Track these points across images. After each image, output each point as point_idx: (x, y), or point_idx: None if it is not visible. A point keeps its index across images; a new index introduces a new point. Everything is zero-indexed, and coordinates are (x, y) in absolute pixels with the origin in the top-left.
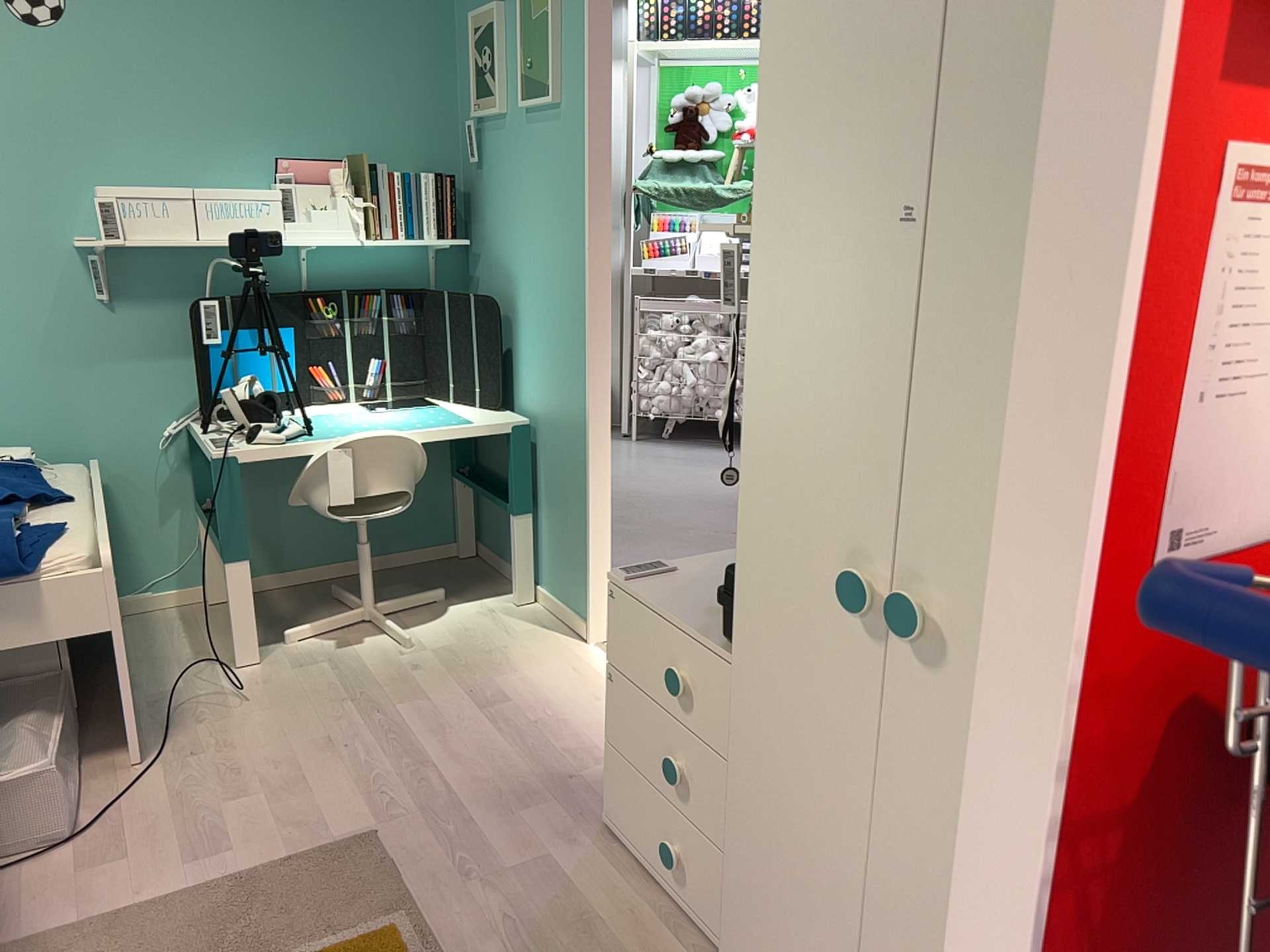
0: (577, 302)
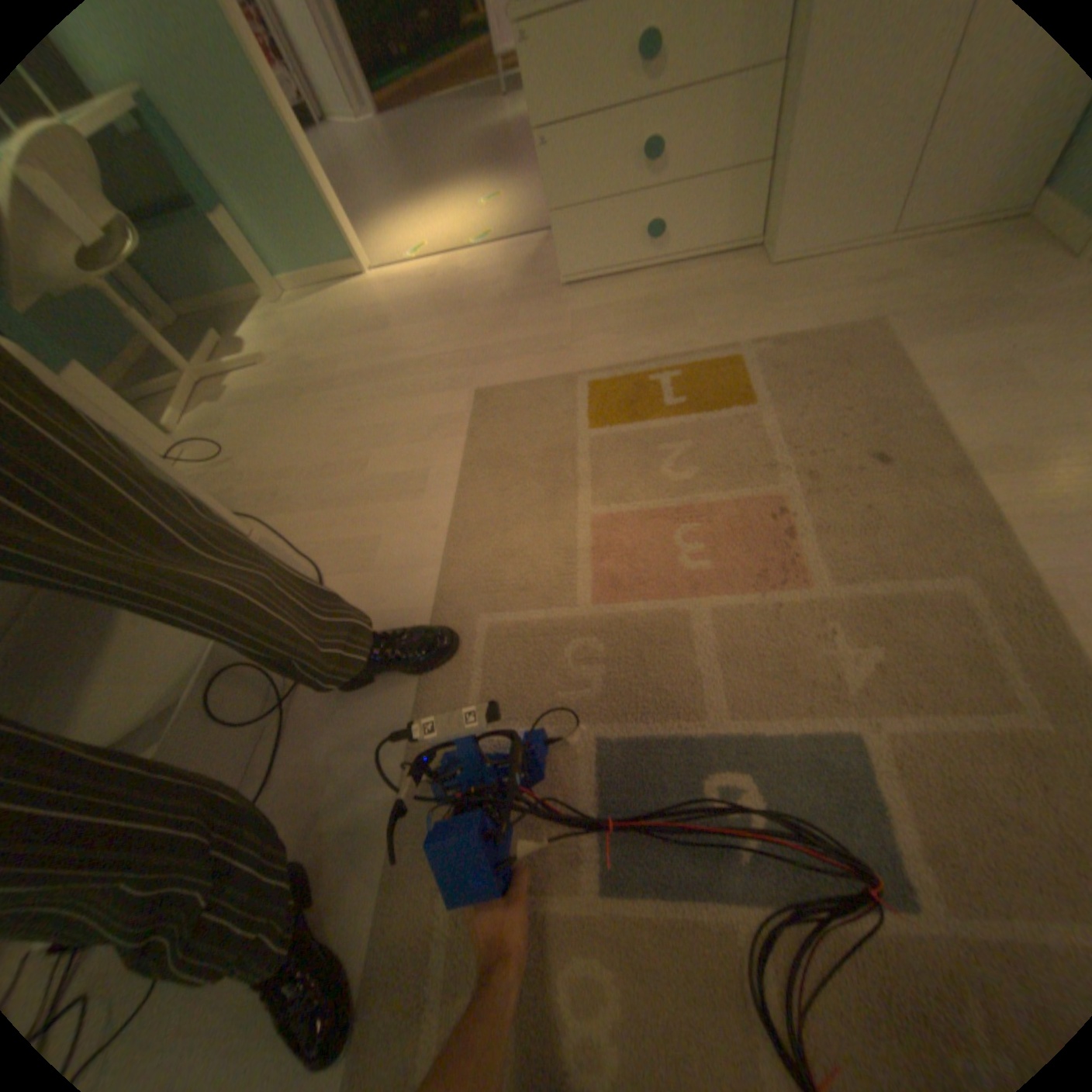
0: None
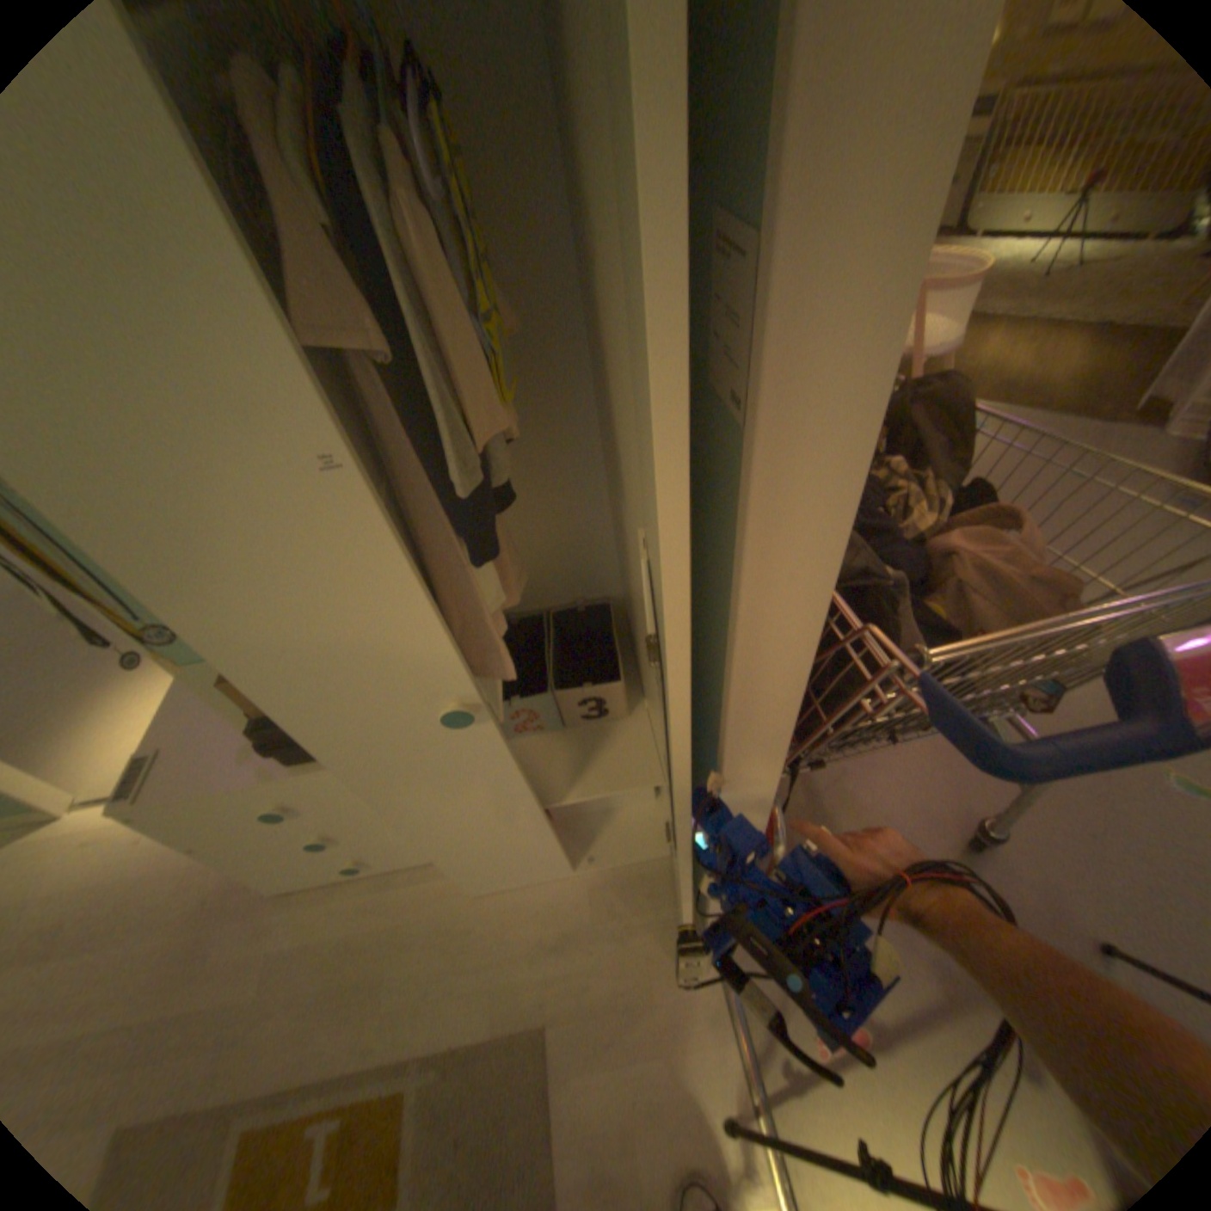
0: None
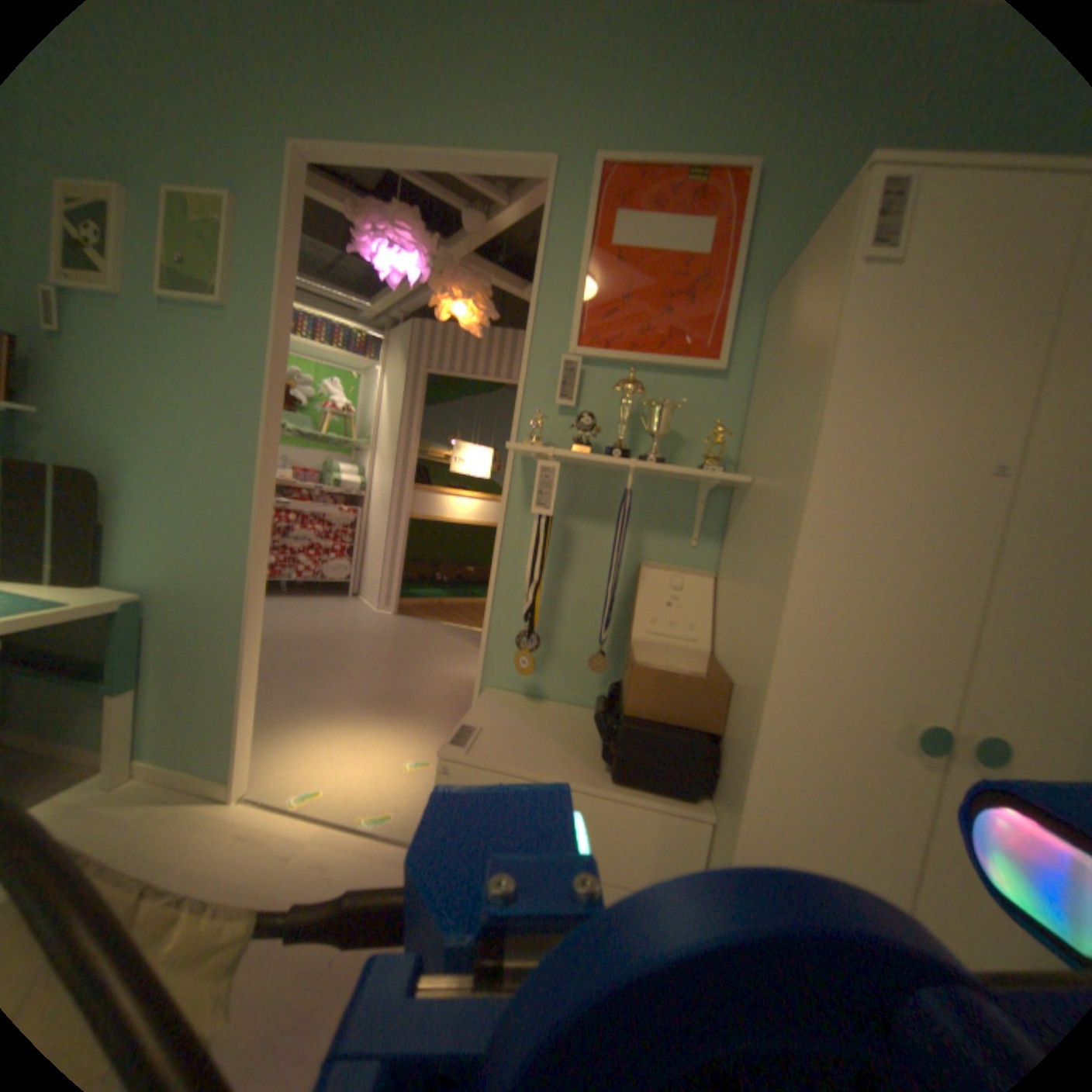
0: (240, 491)
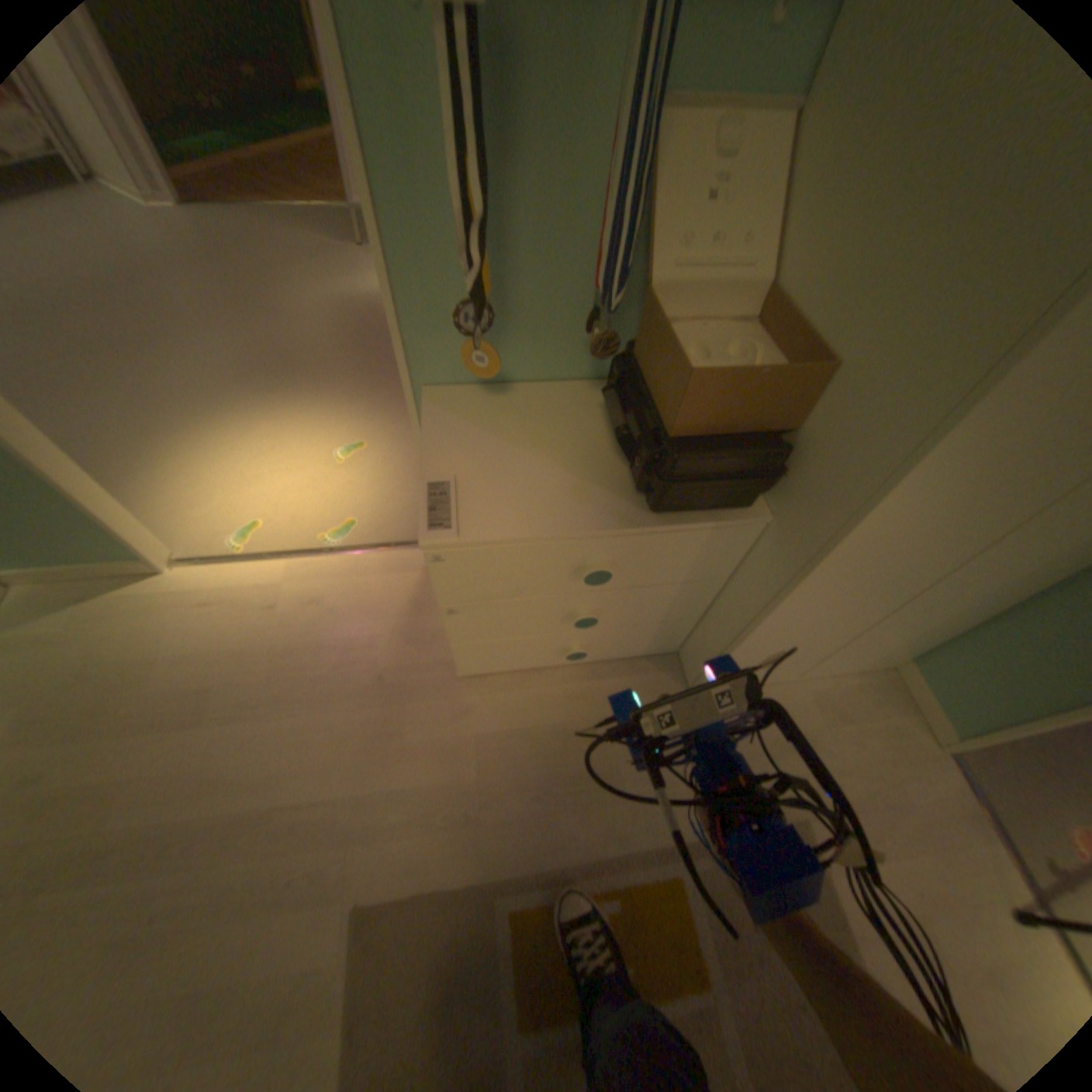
0: None
